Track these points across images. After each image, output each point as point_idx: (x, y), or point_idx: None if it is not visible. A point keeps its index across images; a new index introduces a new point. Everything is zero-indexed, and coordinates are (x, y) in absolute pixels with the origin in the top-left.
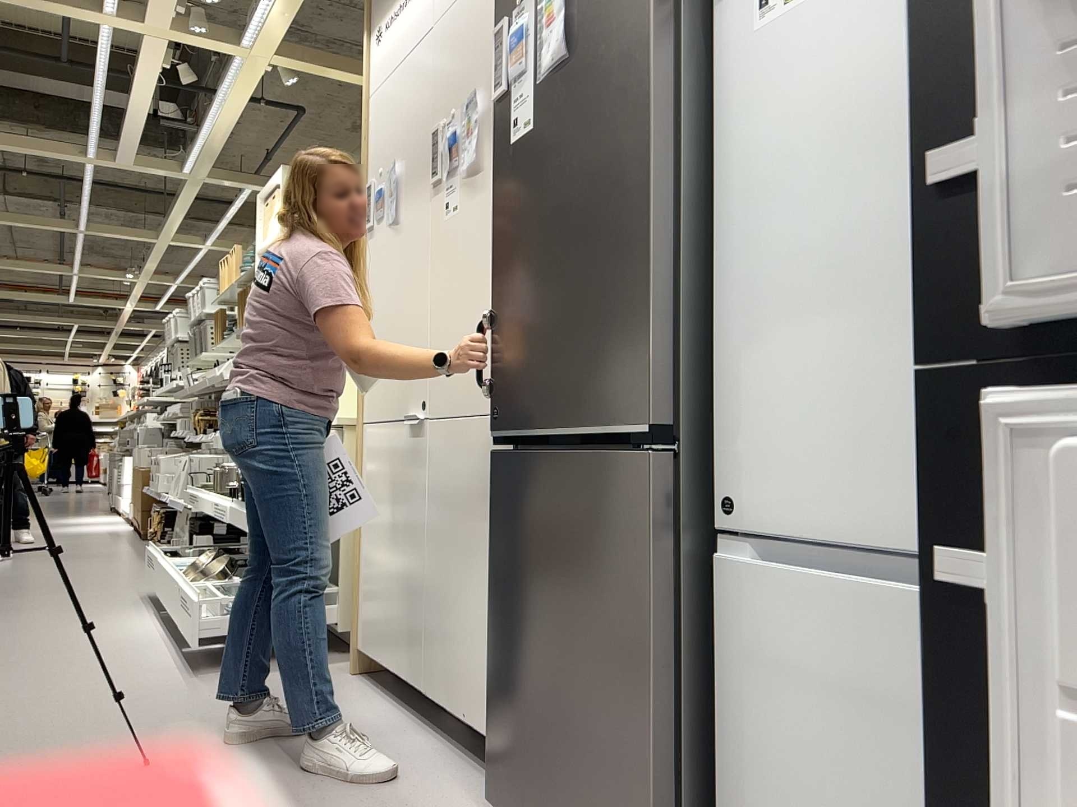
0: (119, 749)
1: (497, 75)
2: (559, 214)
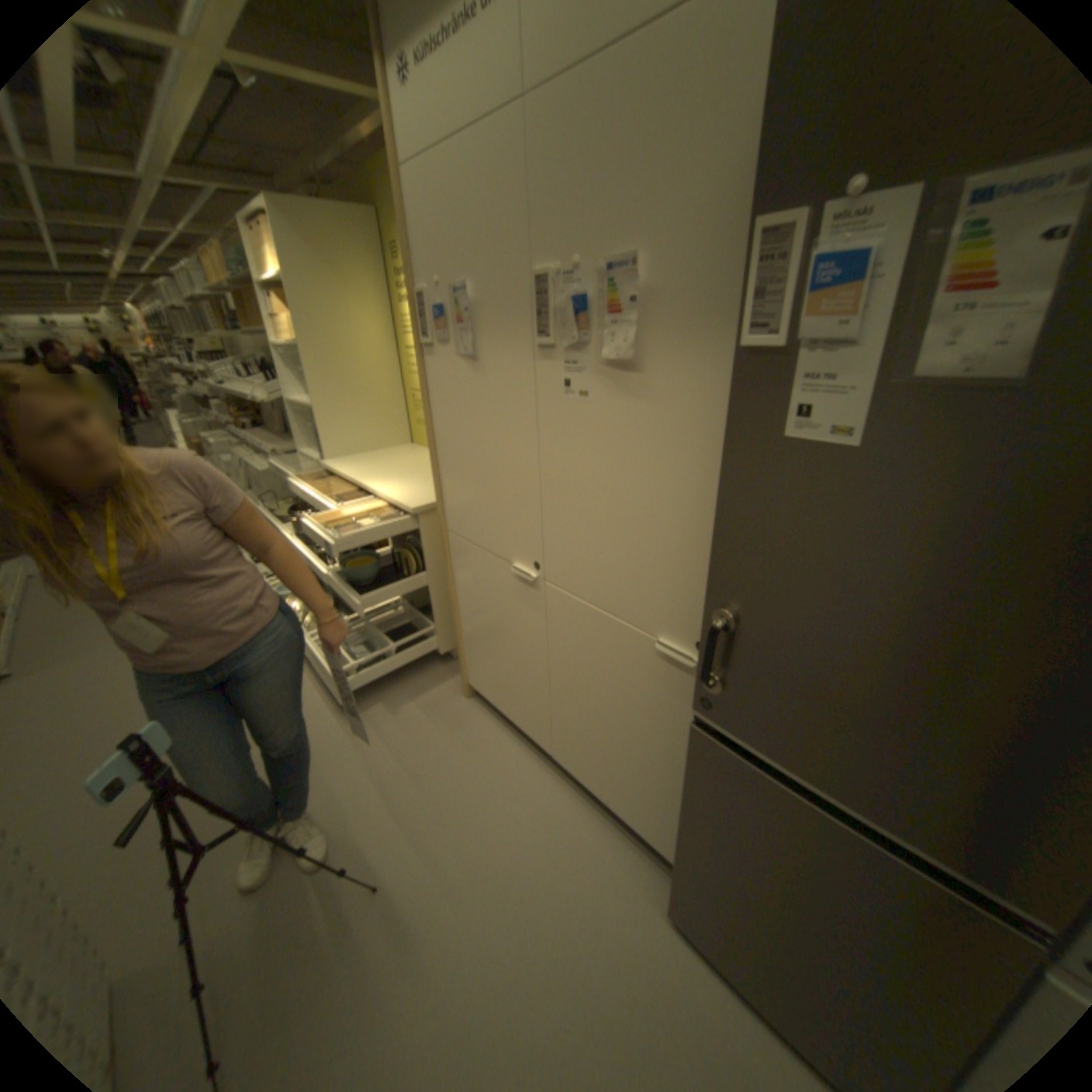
0: (339, 860)
1: (760, 302)
2: (906, 600)
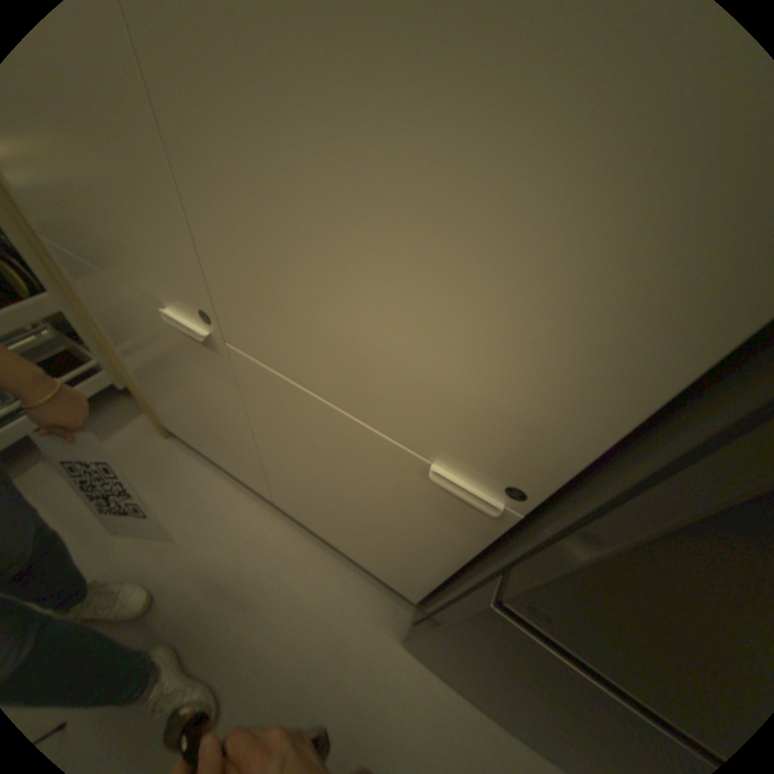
0: None
1: None
2: None
